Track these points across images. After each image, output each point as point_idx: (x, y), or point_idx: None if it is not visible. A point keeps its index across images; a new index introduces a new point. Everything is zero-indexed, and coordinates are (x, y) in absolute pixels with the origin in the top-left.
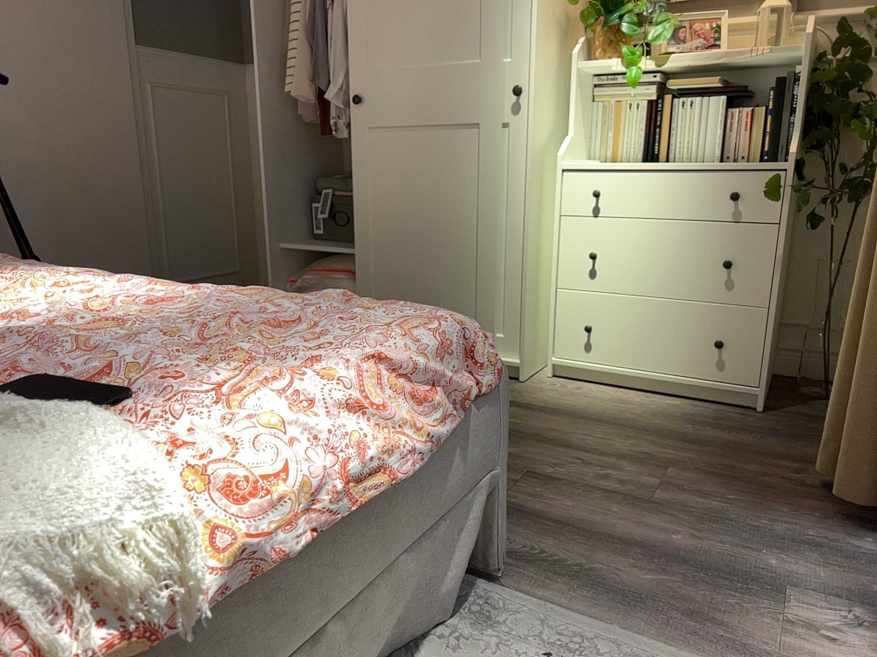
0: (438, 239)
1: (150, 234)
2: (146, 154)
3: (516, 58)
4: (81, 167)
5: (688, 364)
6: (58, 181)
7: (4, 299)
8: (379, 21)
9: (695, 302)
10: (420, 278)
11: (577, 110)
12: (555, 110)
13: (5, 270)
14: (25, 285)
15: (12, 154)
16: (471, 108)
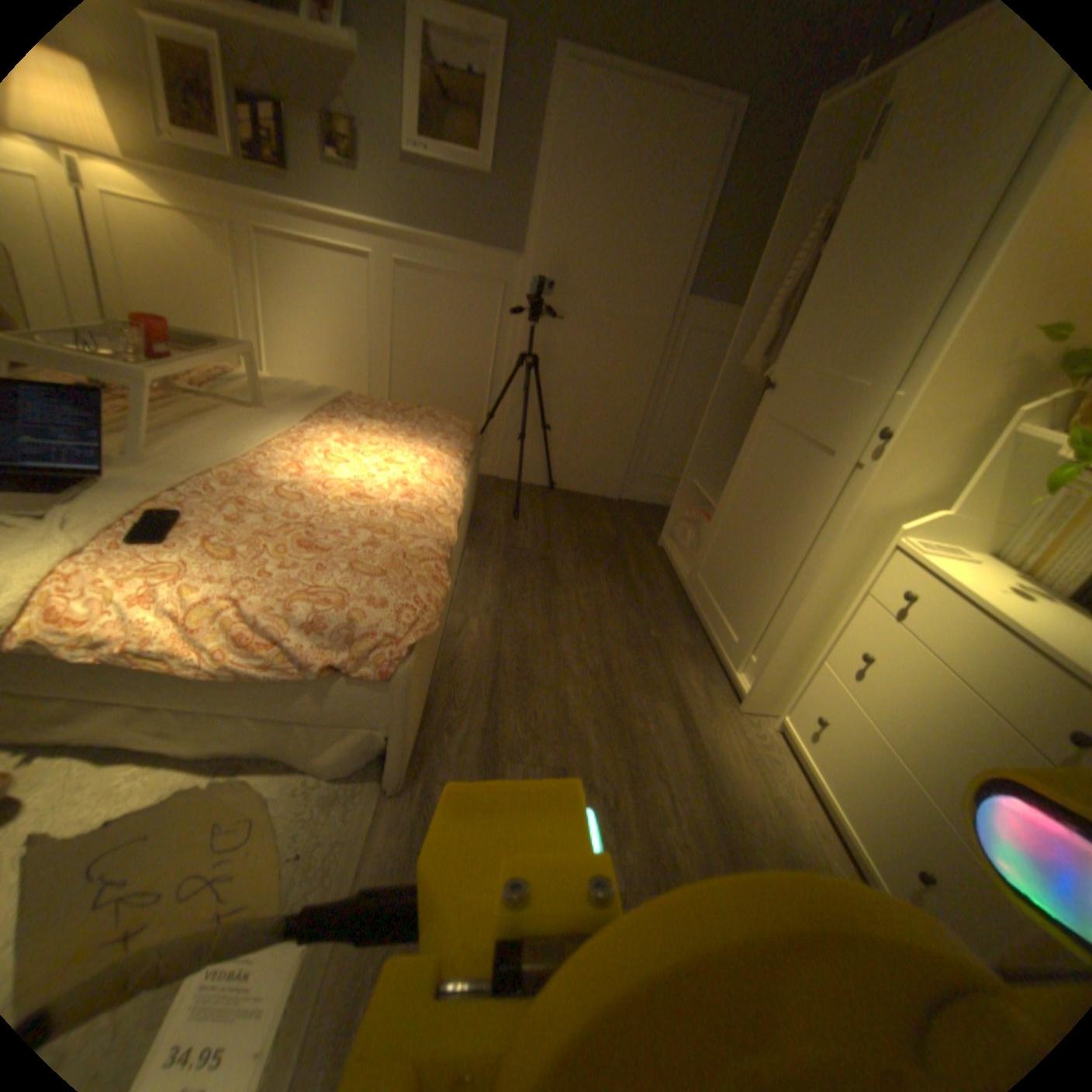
0: (762, 542)
1: (639, 434)
2: (659, 377)
3: (911, 393)
4: (606, 376)
5: (887, 856)
6: (587, 381)
7: (361, 454)
8: (821, 312)
9: (937, 806)
10: (738, 566)
11: (990, 484)
12: (959, 472)
13: (437, 434)
14: (392, 449)
15: (564, 358)
16: (844, 433)
